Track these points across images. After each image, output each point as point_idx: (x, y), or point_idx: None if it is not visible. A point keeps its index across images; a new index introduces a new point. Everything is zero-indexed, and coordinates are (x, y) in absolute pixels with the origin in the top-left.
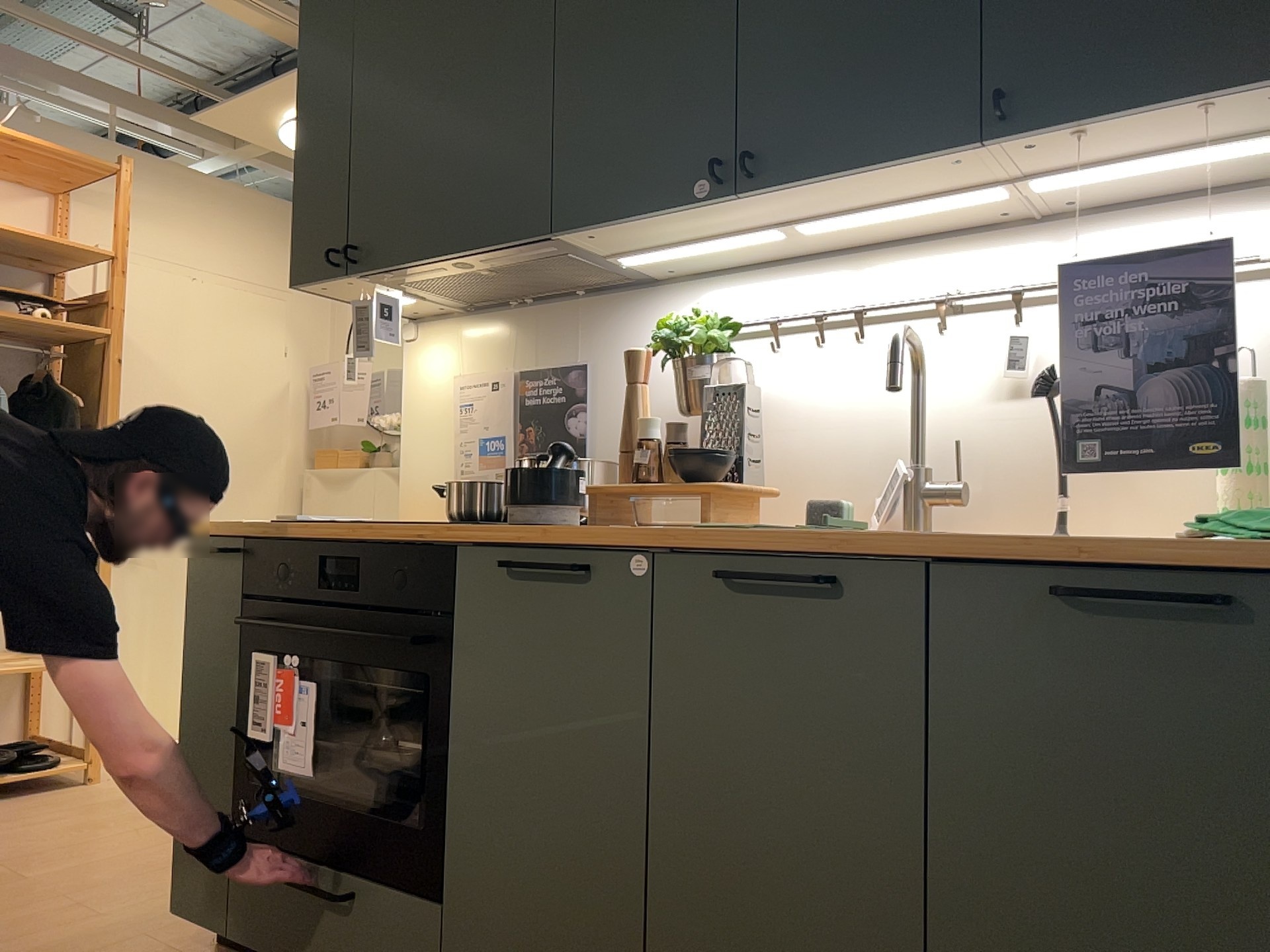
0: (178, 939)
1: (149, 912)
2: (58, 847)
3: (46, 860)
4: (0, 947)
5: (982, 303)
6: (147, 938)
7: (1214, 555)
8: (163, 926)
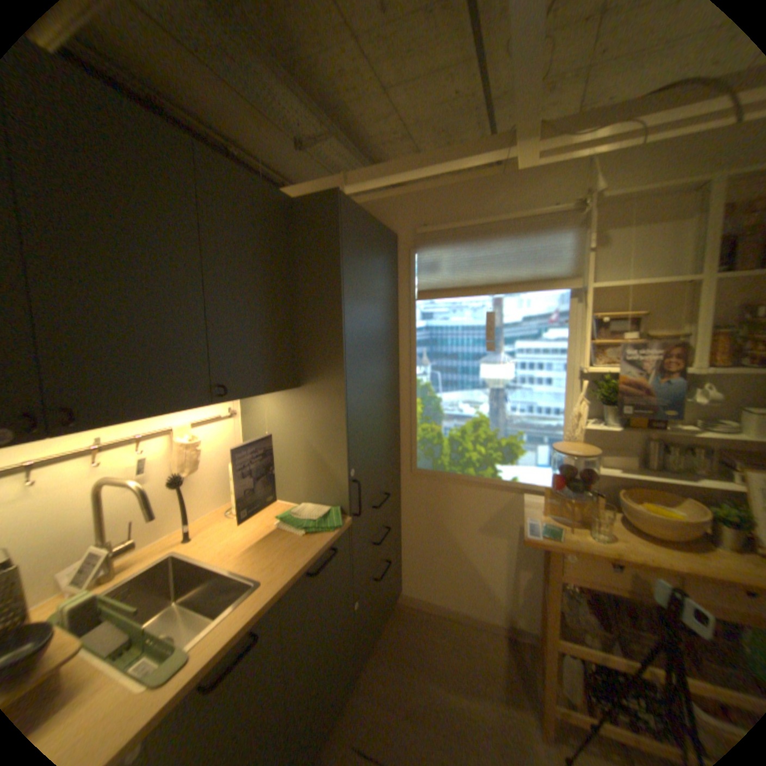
0: None
1: None
2: None
3: None
4: None
5: (115, 443)
6: None
7: (327, 540)
8: None
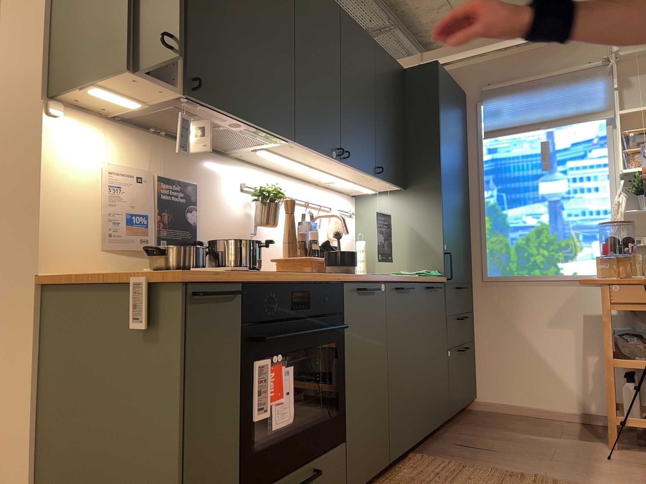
0: None
1: None
2: None
3: None
4: None
5: (311, 204)
6: None
7: (435, 279)
8: None
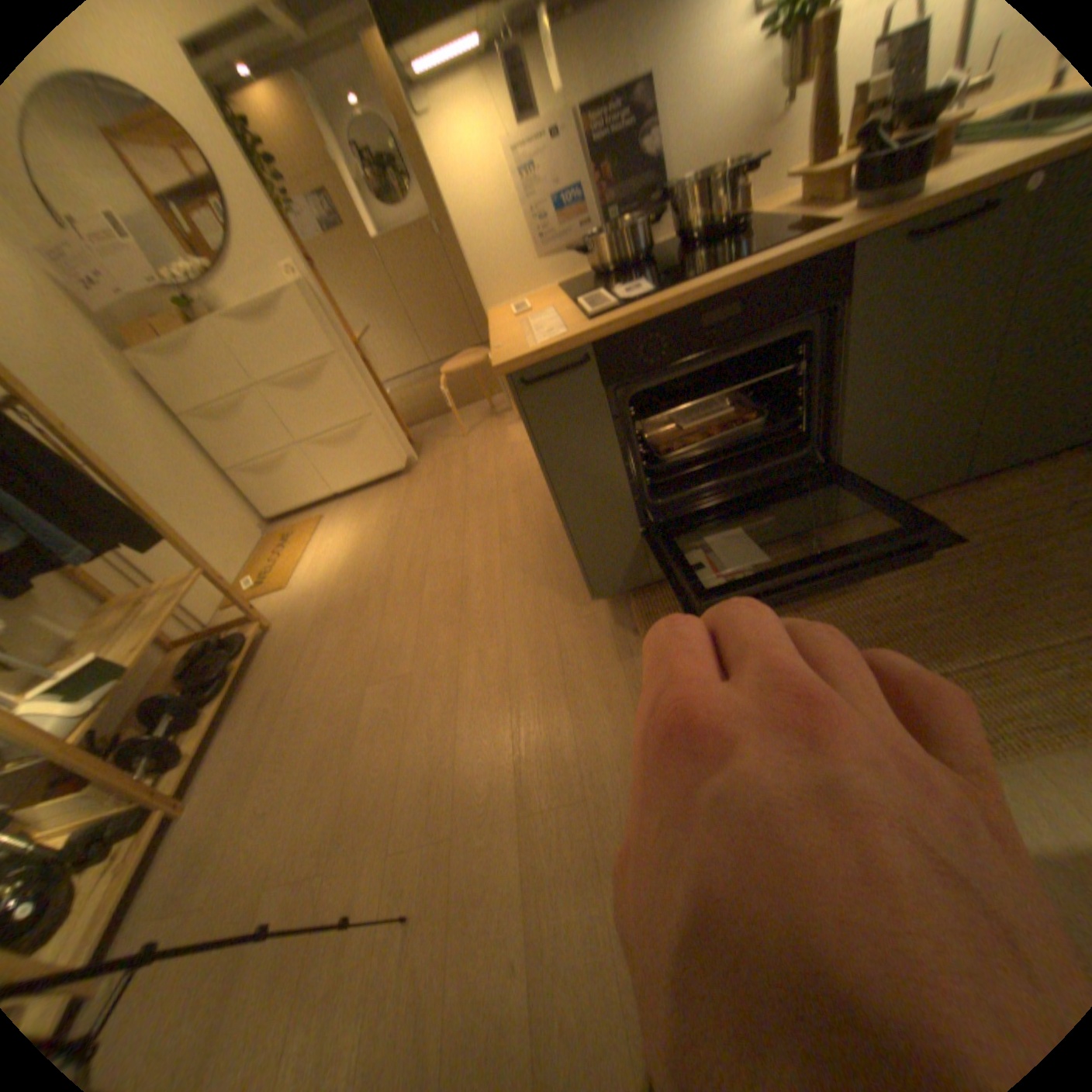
0: (574, 610)
1: (522, 618)
2: (370, 651)
3: (387, 658)
4: (511, 689)
5: None
6: (560, 623)
7: None
8: (547, 614)
